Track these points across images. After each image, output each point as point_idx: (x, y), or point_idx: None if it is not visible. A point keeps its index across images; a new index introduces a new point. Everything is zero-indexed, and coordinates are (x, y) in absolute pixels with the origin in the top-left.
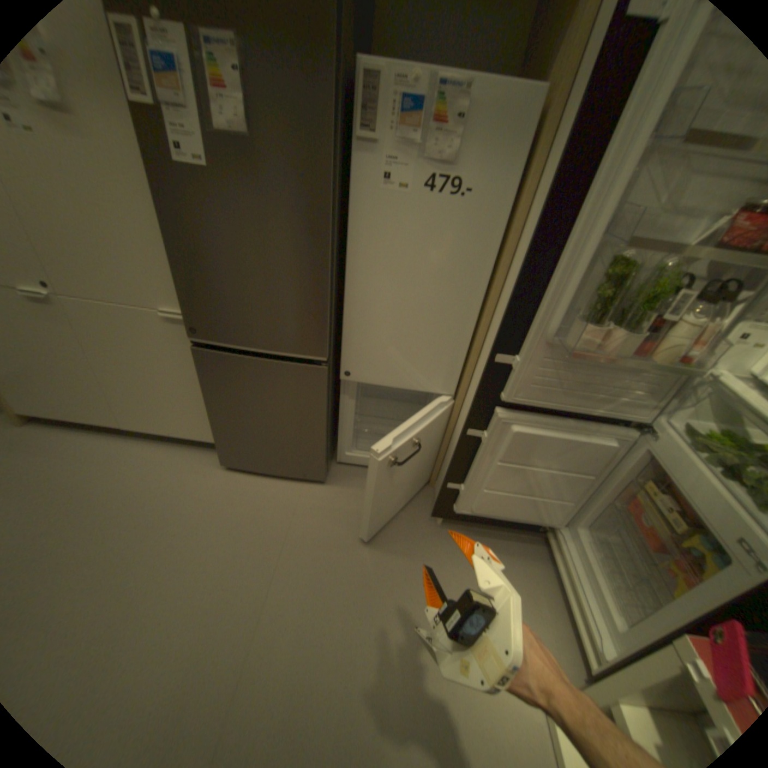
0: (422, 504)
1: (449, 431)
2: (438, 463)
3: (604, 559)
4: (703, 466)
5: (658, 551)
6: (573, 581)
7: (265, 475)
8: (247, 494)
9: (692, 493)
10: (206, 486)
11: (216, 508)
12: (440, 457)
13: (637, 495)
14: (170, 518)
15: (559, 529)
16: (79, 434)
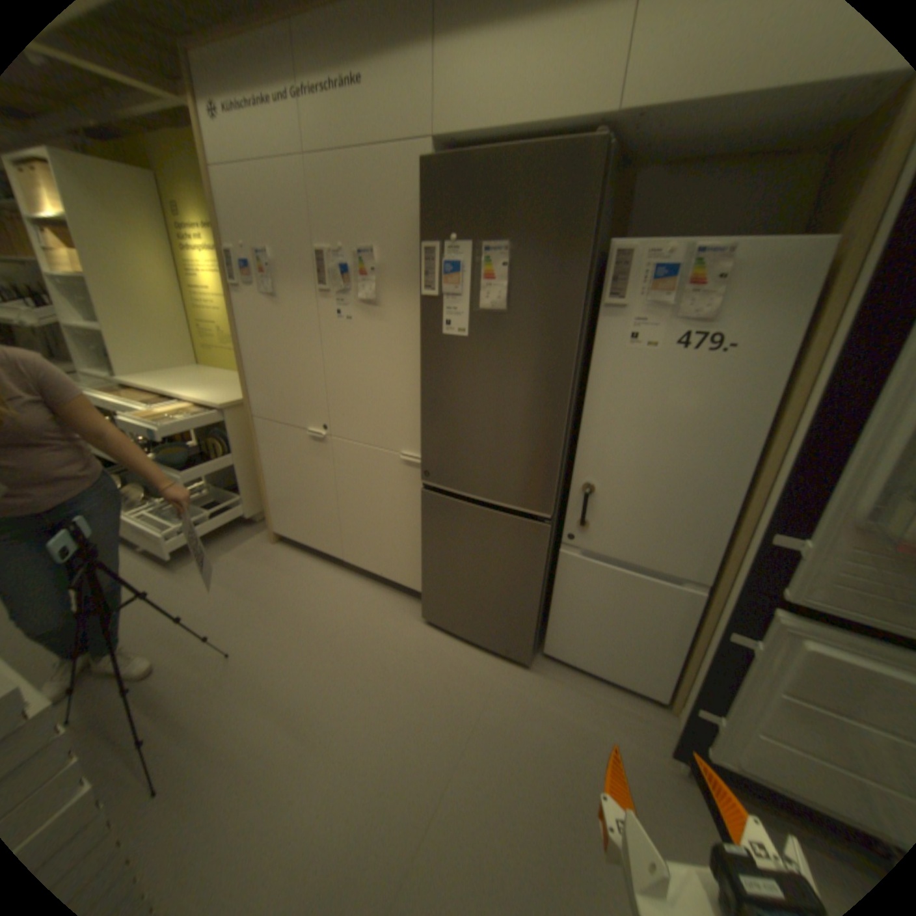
0: (660, 738)
1: (706, 637)
2: (688, 683)
3: None
4: None
5: None
6: None
7: (464, 641)
8: (443, 657)
9: None
10: (405, 637)
11: (410, 664)
12: (692, 674)
13: None
14: (368, 661)
15: None
16: (312, 559)
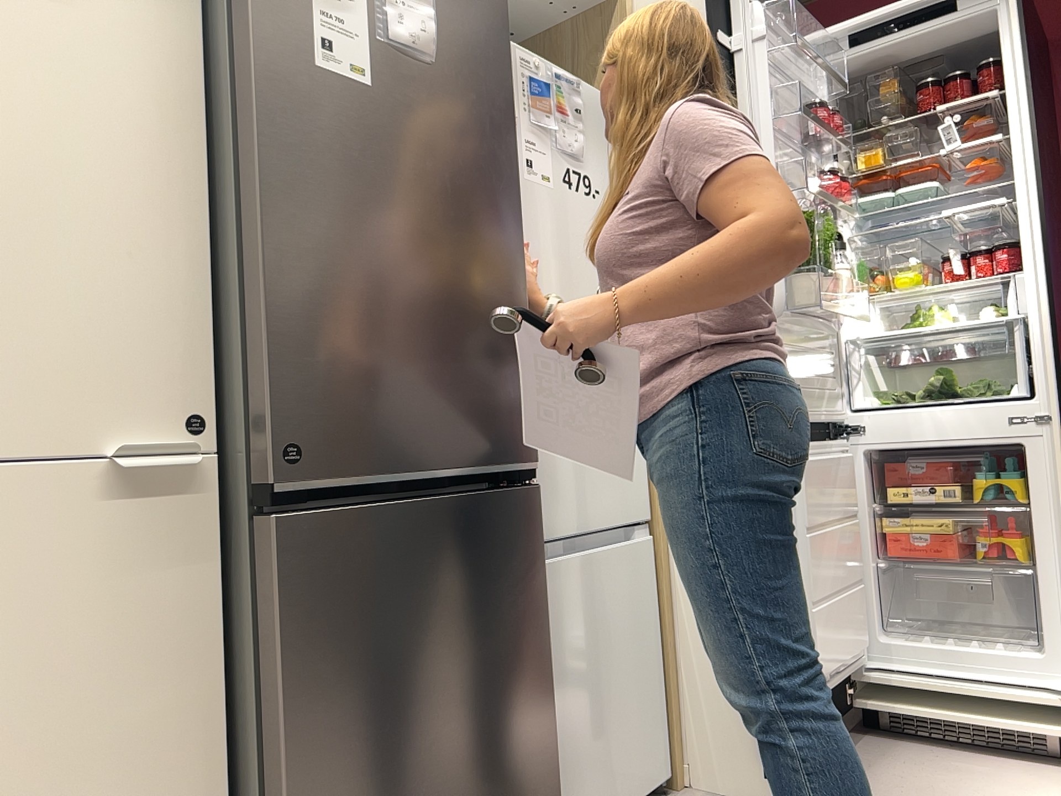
0: None
1: (669, 606)
2: (676, 705)
3: (934, 641)
4: (926, 408)
5: (962, 553)
6: (953, 688)
7: None
8: None
9: (944, 434)
10: None
11: None
12: (675, 685)
13: (882, 536)
14: None
15: (867, 667)
16: None
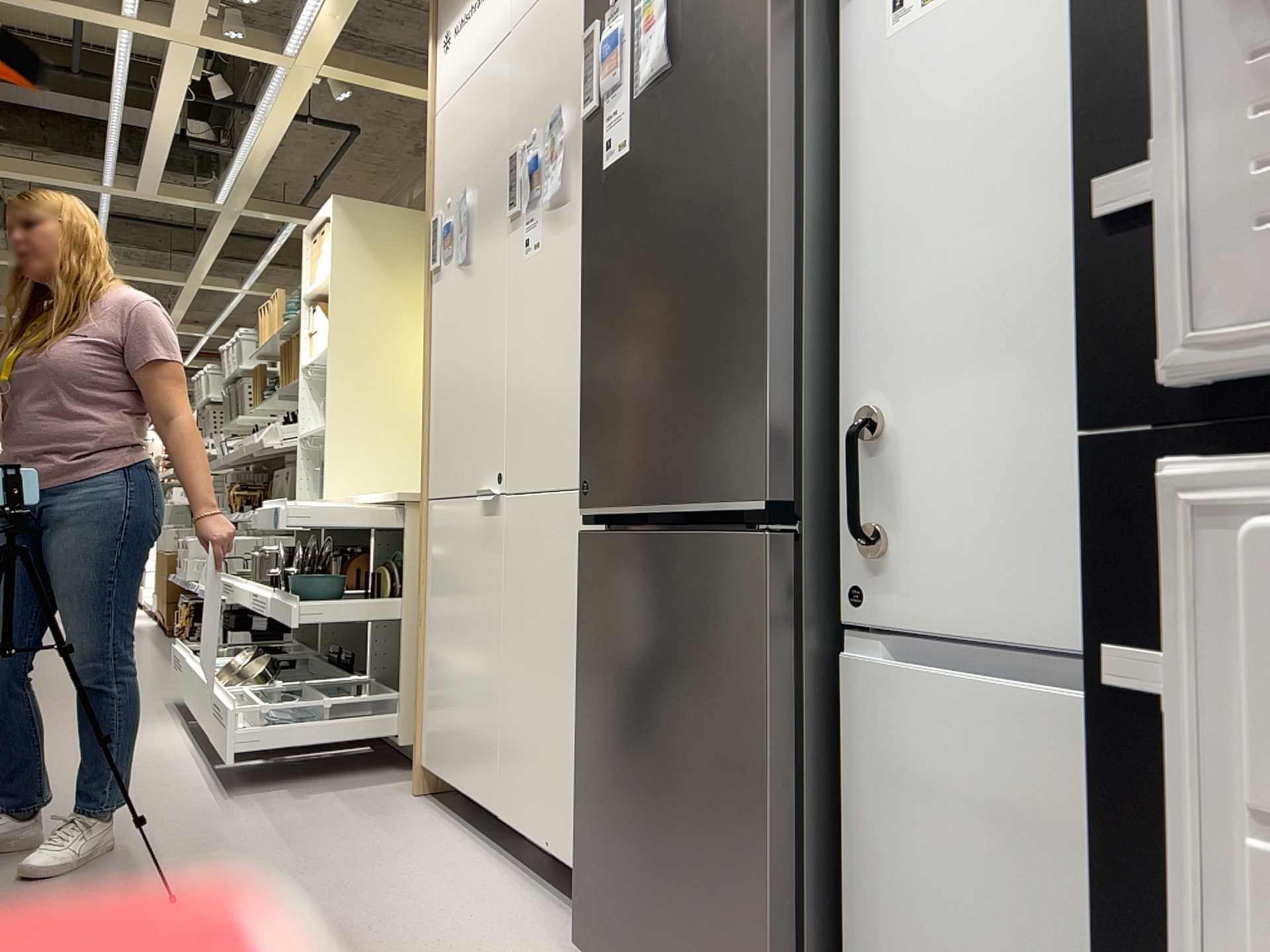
0: None
1: None
2: None
3: None
4: None
5: None
6: None
7: None
8: None
9: None
10: None
11: None
12: None
13: None
14: None
15: None
16: (456, 828)
